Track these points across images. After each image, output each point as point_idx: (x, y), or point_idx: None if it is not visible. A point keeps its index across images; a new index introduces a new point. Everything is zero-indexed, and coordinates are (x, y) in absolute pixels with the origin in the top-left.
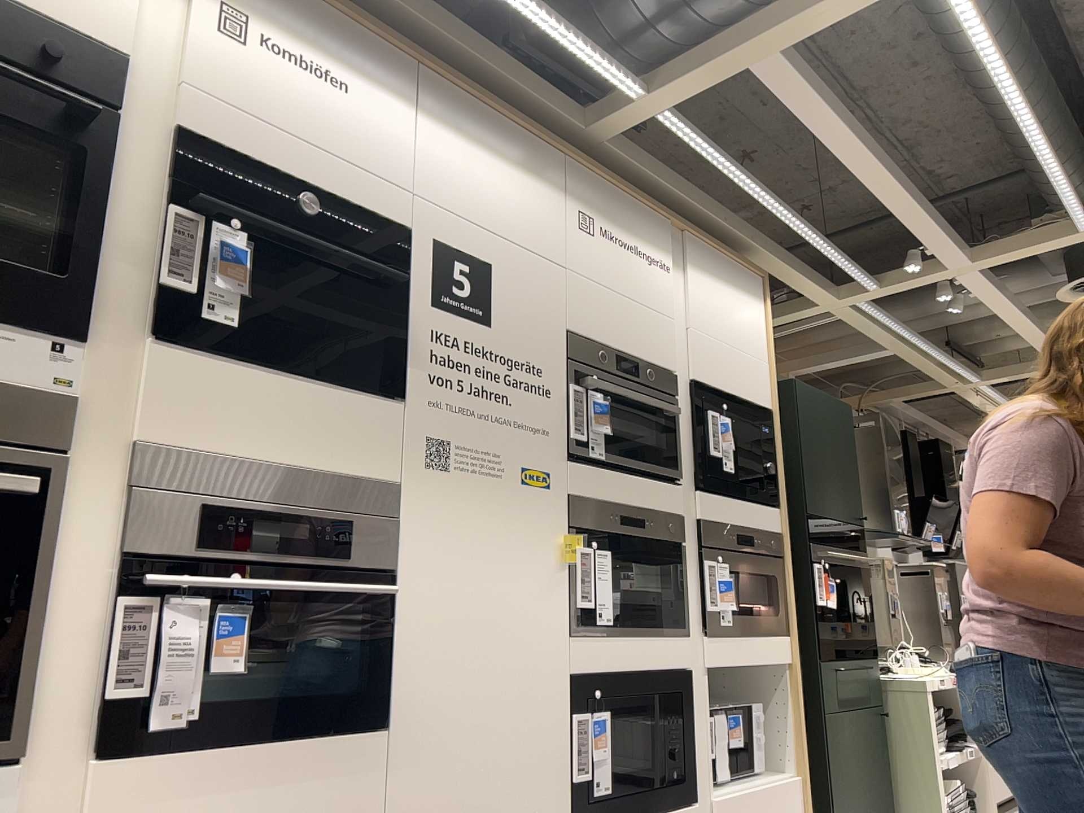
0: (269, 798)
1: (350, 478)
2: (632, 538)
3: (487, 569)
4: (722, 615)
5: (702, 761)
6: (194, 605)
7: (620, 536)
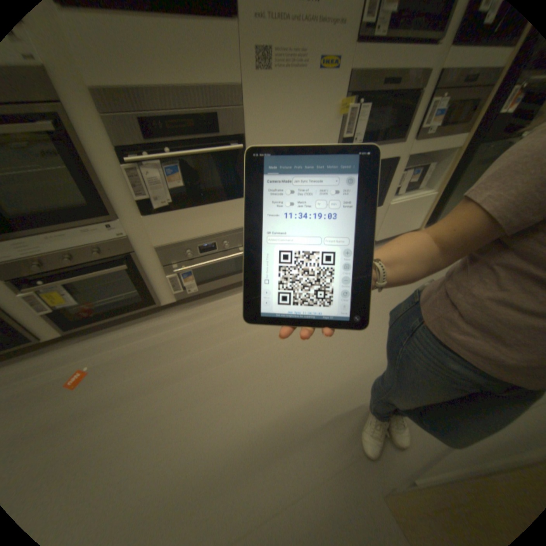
0: (205, 220)
1: (213, 83)
2: (390, 89)
3: (294, 124)
4: (431, 128)
5: (390, 191)
6: (153, 163)
7: (383, 88)
